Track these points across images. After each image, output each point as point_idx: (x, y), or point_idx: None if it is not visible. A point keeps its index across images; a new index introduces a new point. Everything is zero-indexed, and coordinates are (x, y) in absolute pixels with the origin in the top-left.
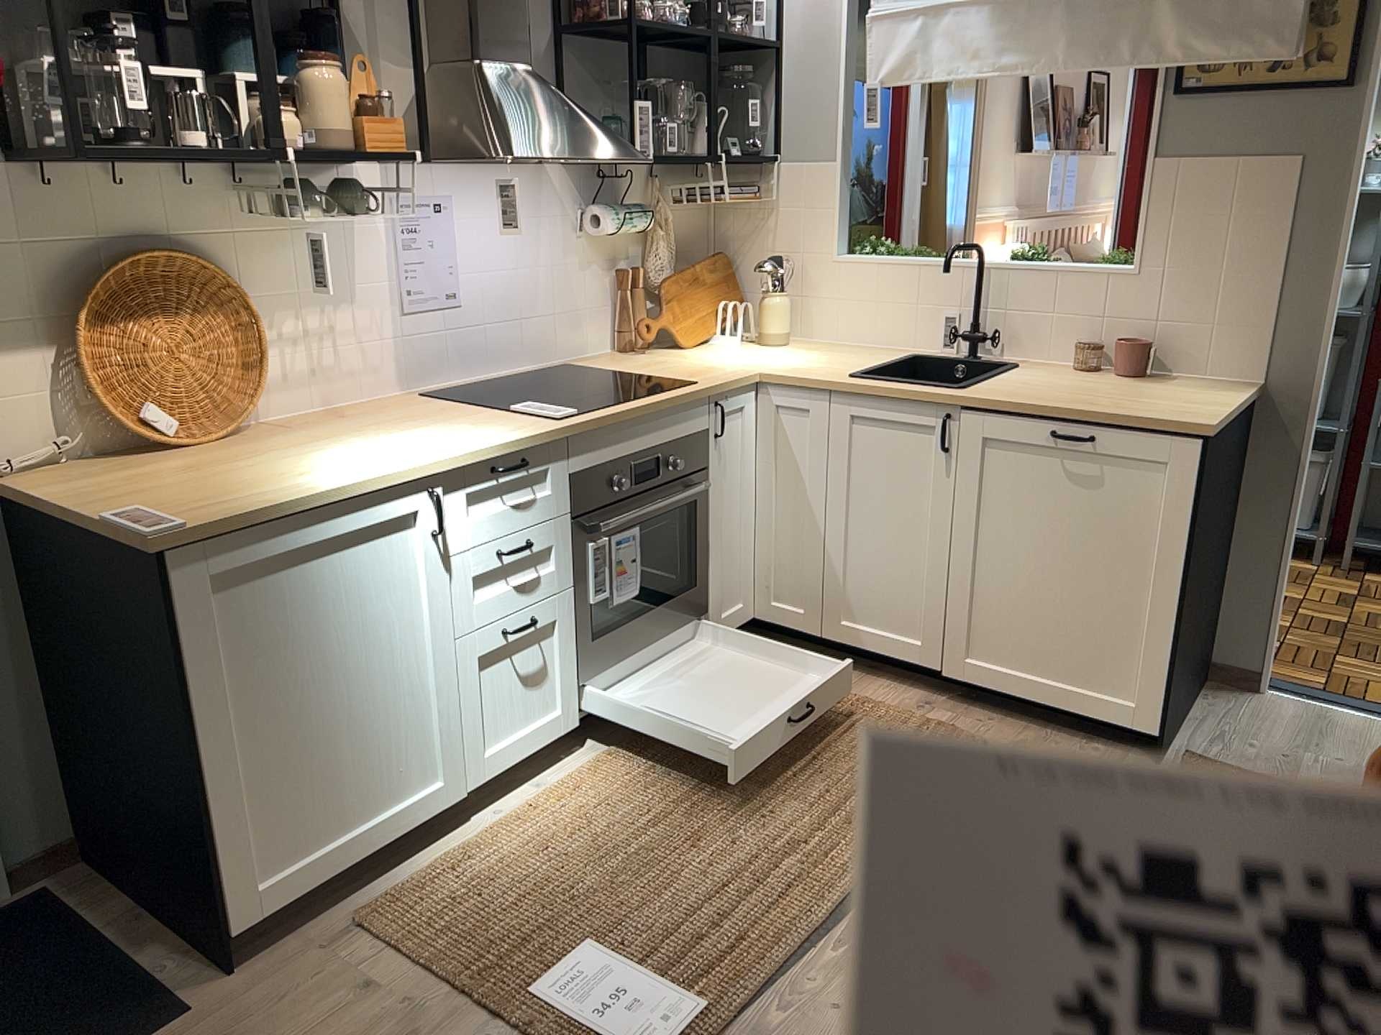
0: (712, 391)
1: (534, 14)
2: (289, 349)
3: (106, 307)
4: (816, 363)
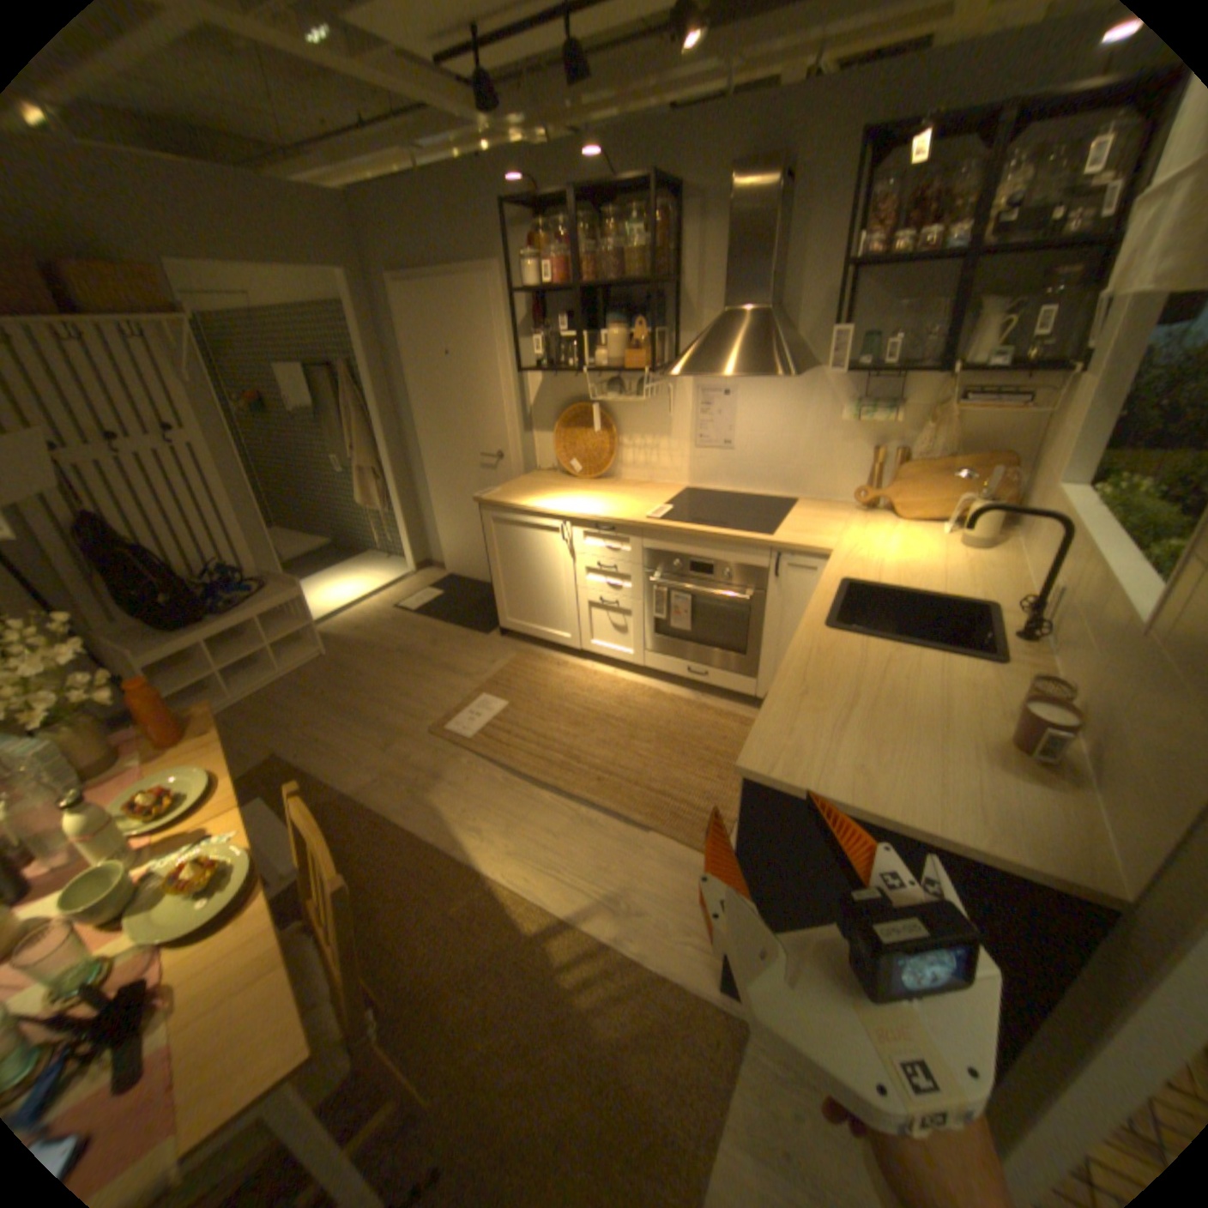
0: (766, 544)
1: (833, 257)
2: (635, 451)
3: (568, 421)
4: (897, 566)
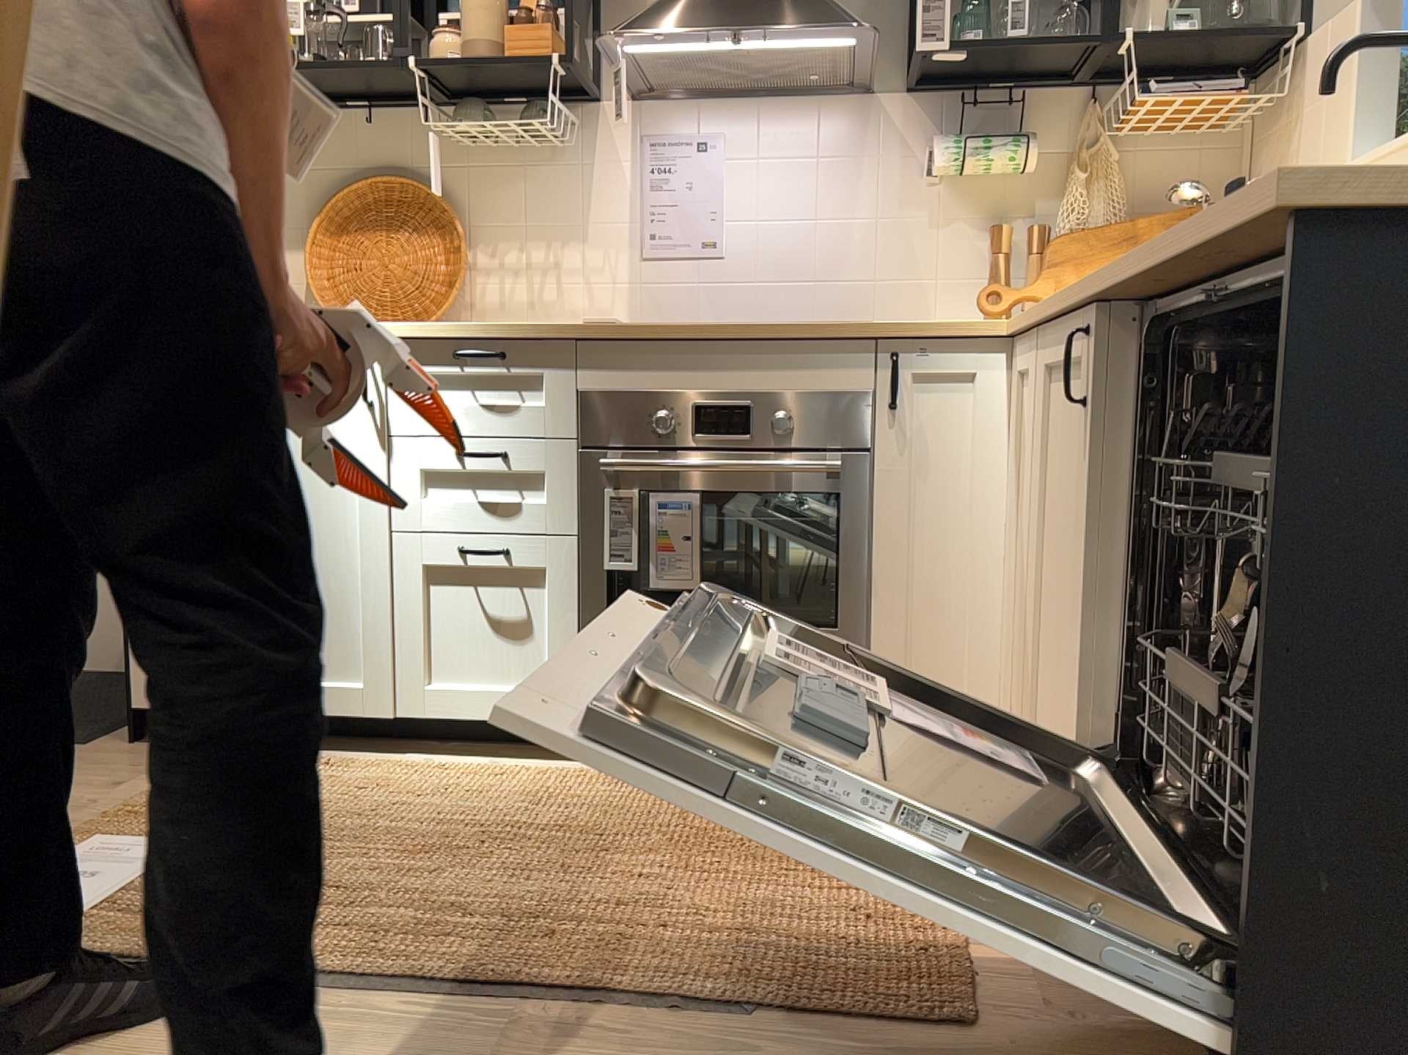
0: (873, 332)
1: None
2: (506, 278)
3: (344, 220)
4: None
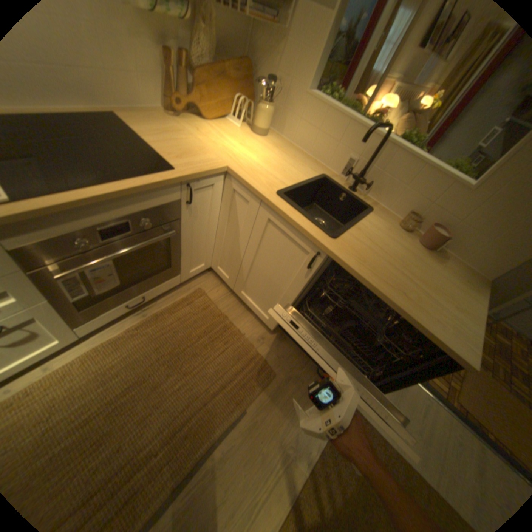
0: (182, 179)
1: None
2: None
3: None
4: (267, 164)
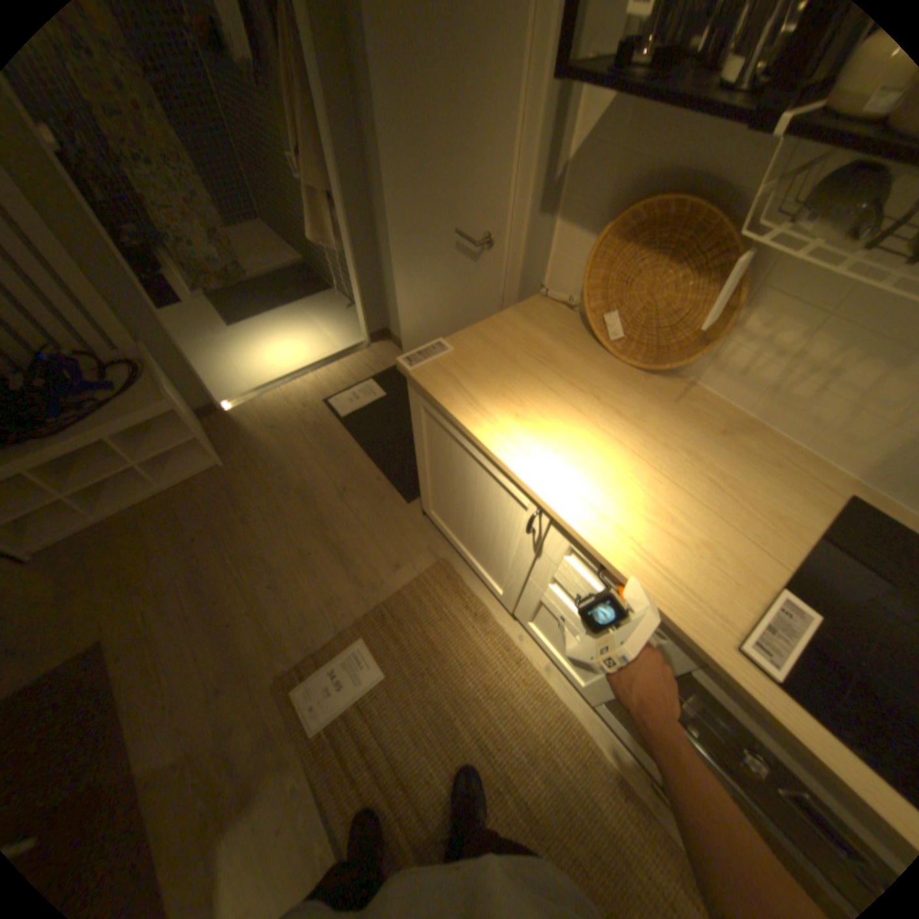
0: None
1: None
2: (772, 353)
3: (641, 225)
4: None
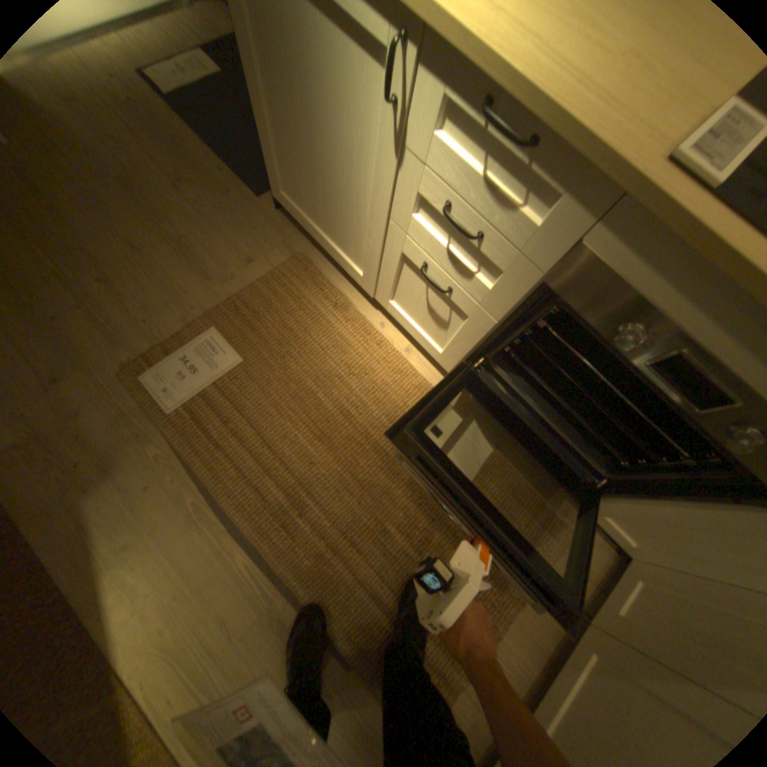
0: None
1: None
2: None
3: None
4: None
